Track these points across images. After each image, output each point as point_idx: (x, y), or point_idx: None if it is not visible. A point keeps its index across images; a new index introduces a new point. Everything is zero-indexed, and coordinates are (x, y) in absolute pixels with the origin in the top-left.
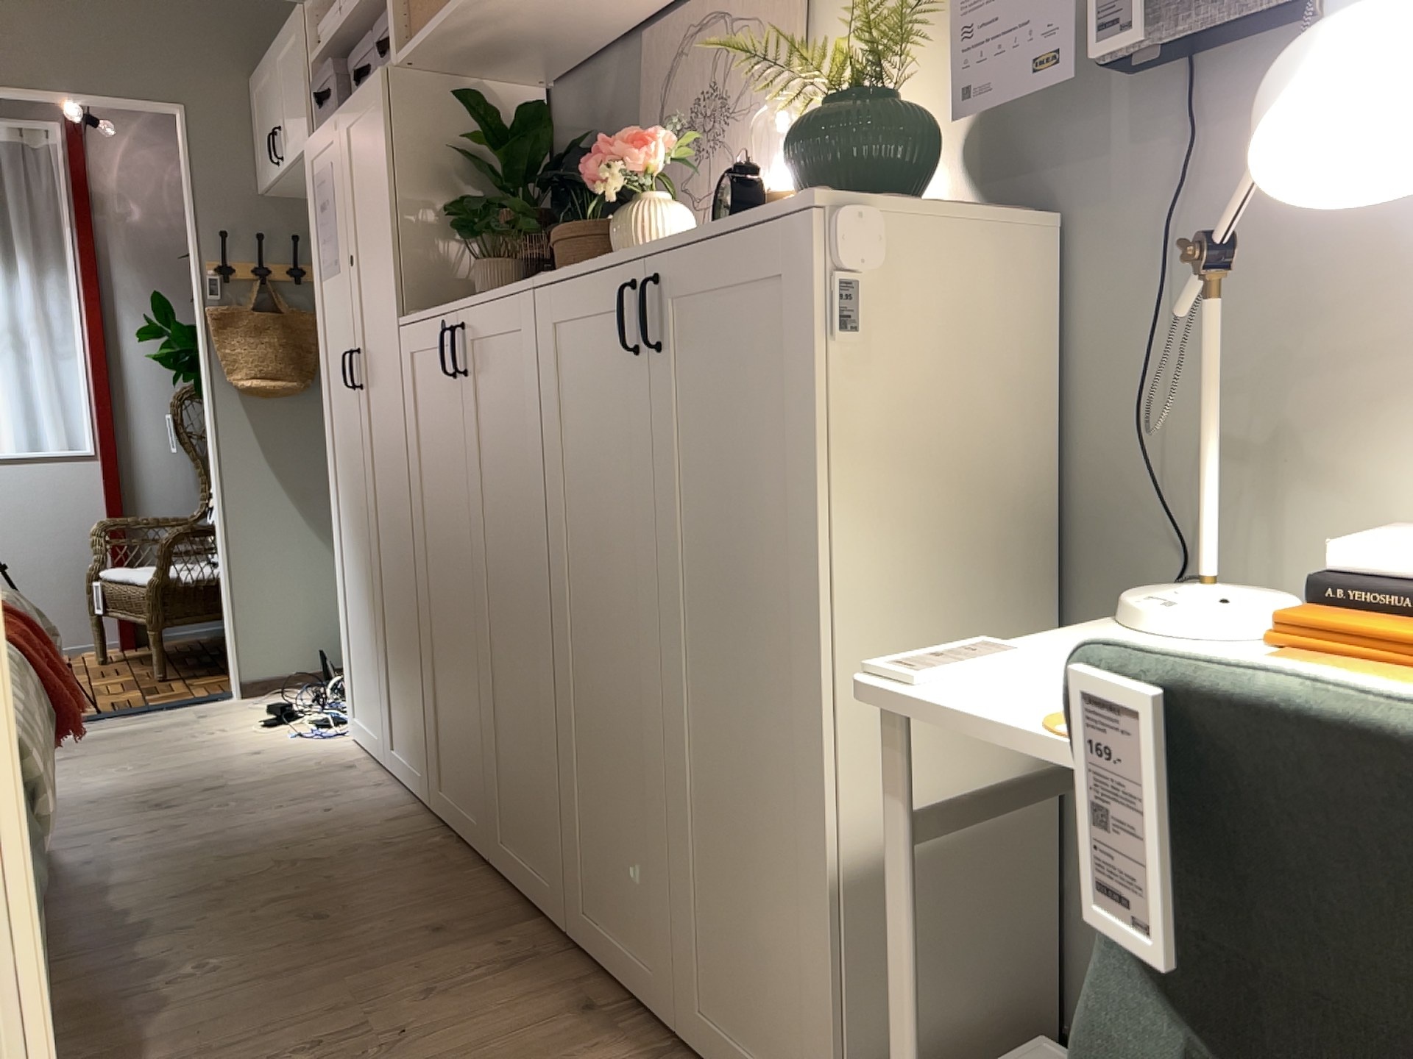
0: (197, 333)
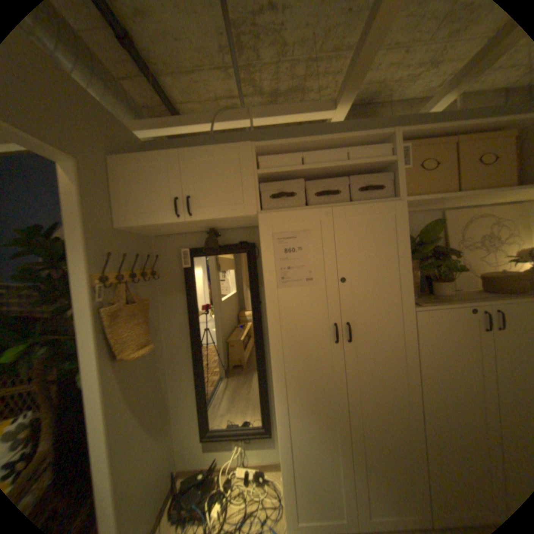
0: (77, 328)
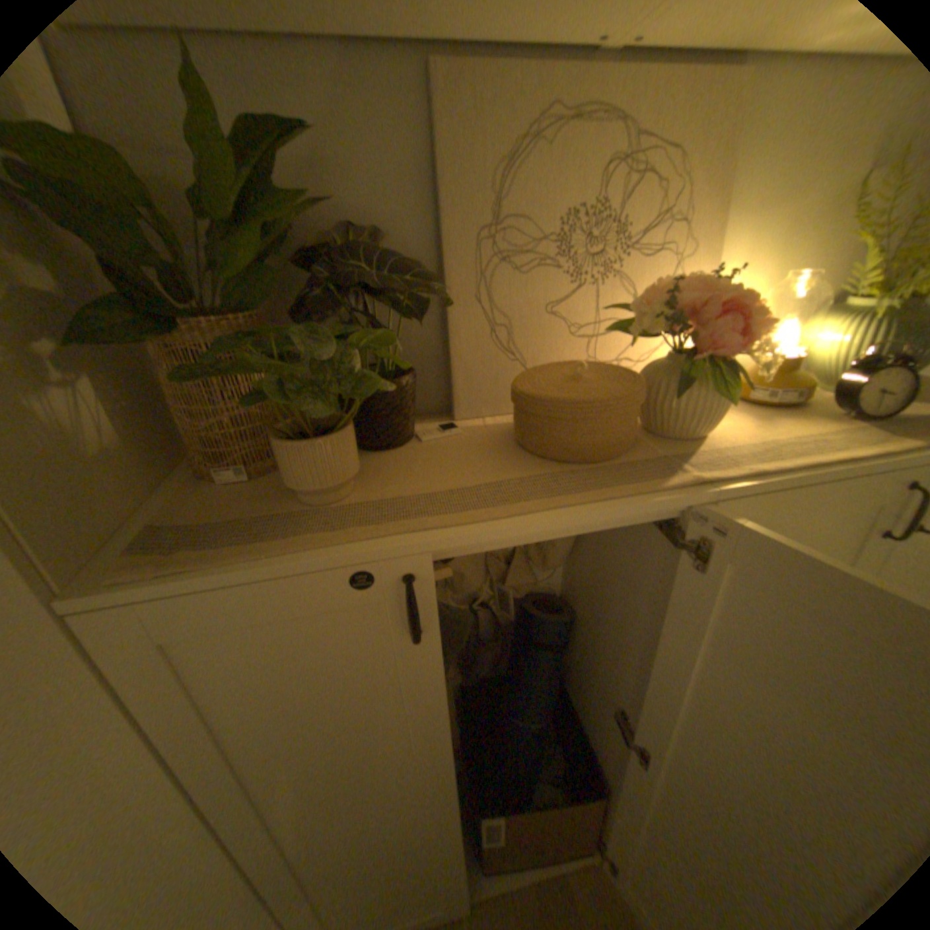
0: None
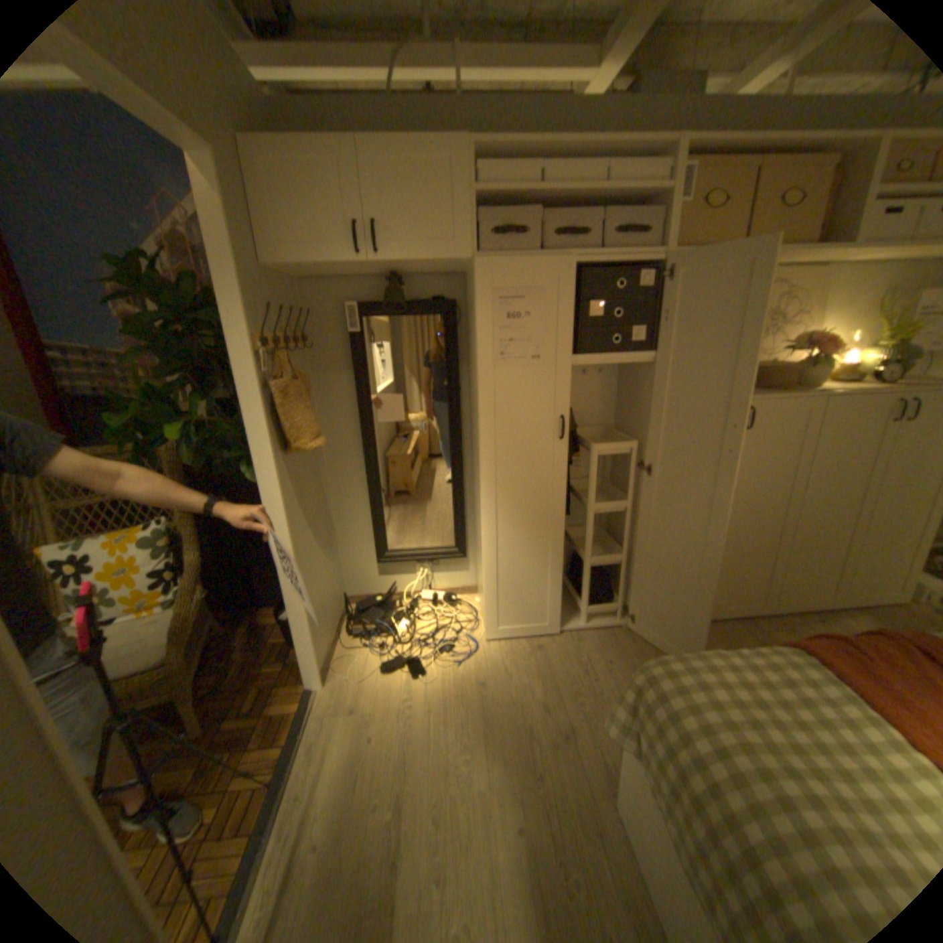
0: (241, 407)
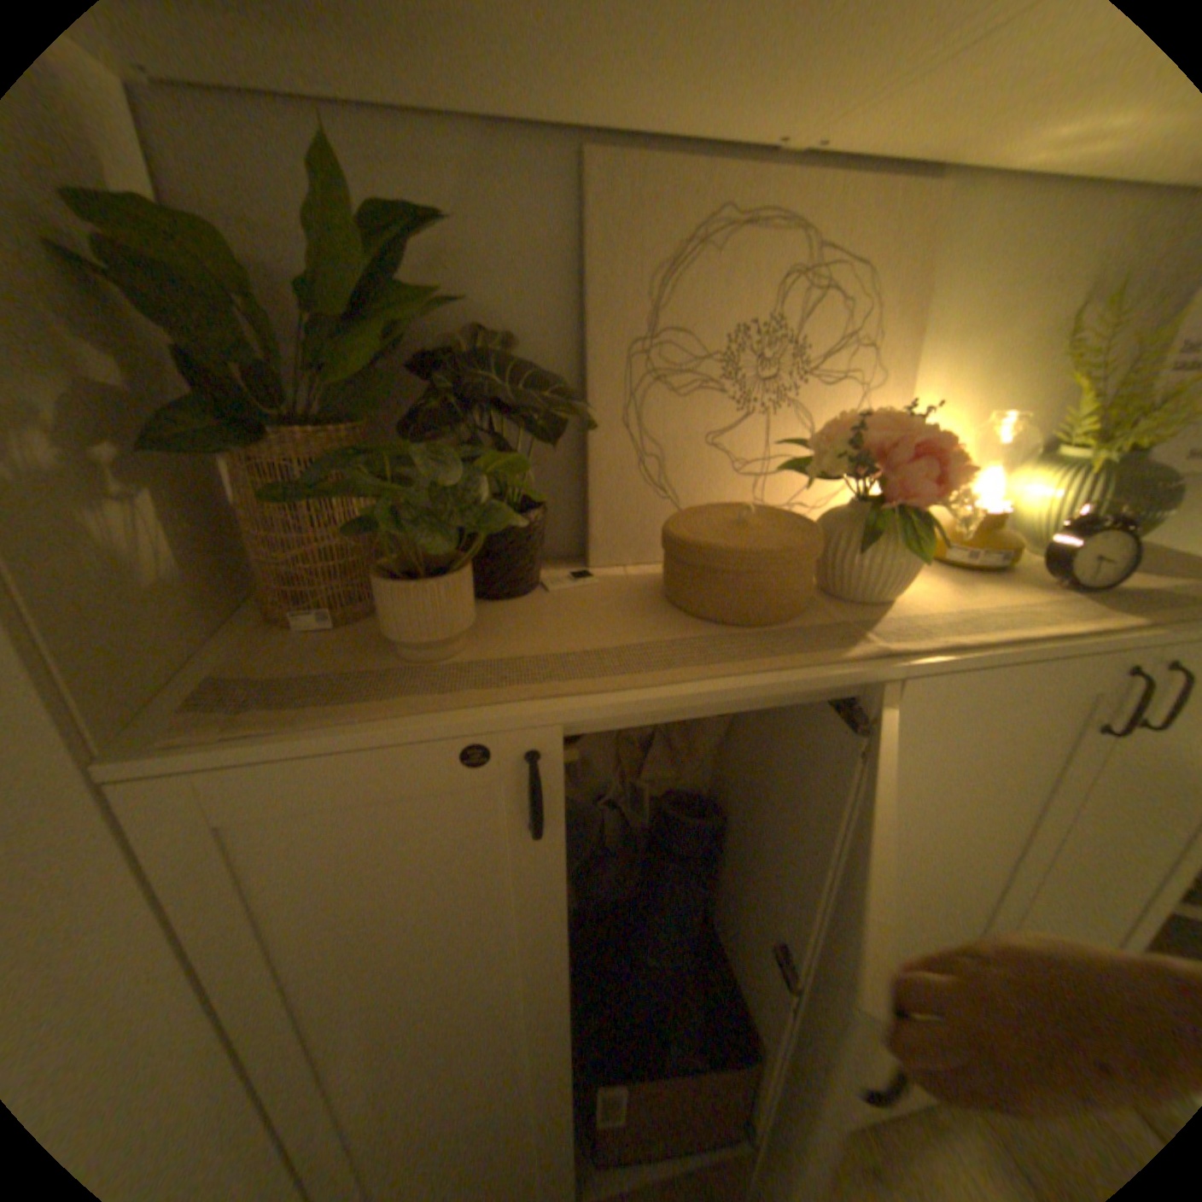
0: None
